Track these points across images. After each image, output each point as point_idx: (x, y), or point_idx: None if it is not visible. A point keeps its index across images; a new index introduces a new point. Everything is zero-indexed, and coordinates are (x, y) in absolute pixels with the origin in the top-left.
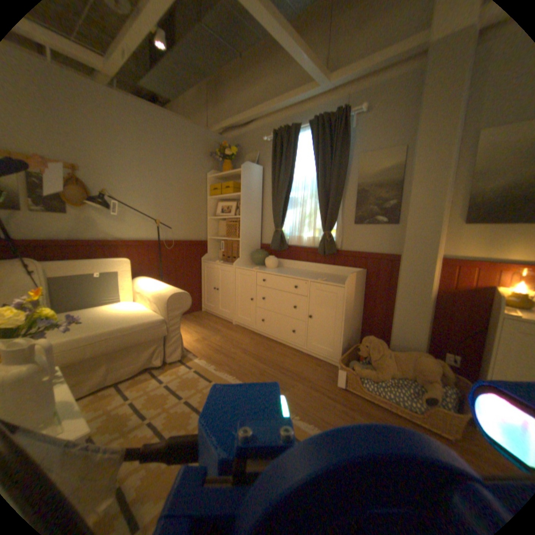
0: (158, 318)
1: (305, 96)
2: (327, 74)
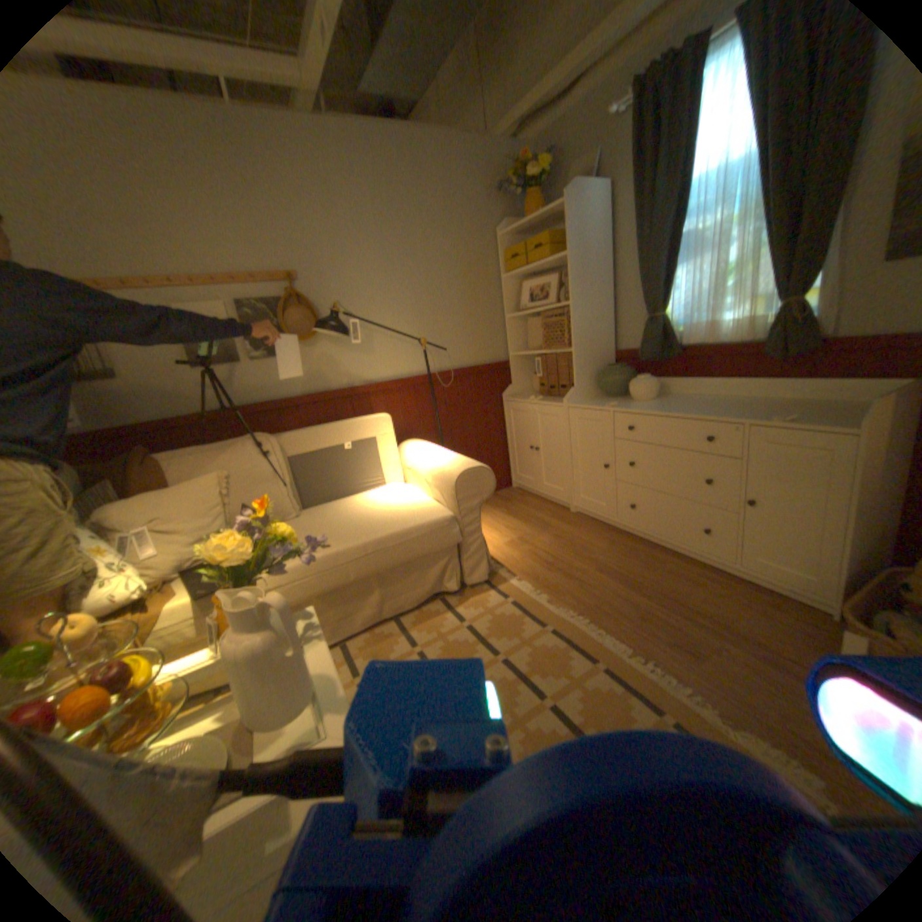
0: (444, 513)
1: None
2: None
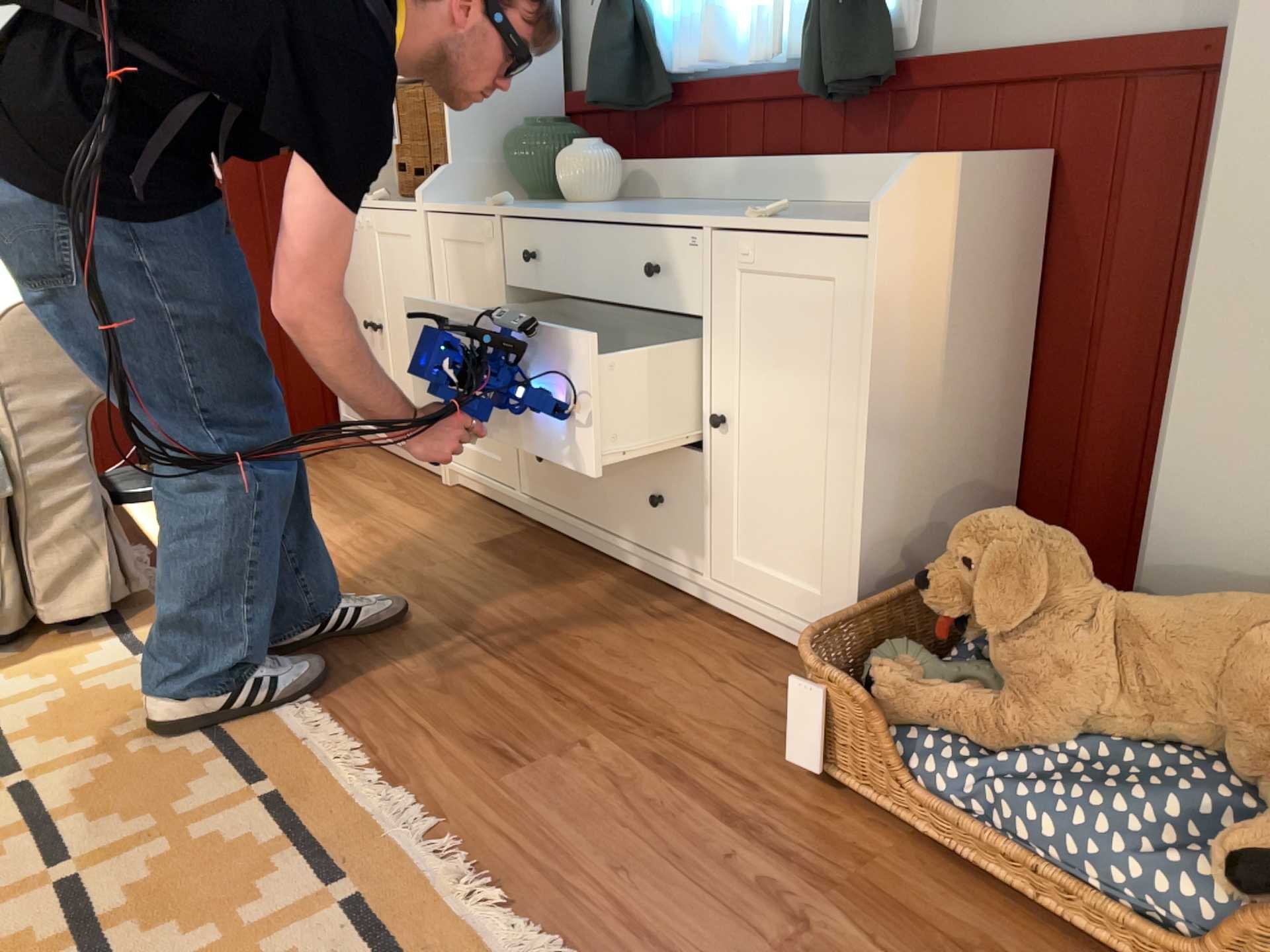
0: None
1: None
2: None
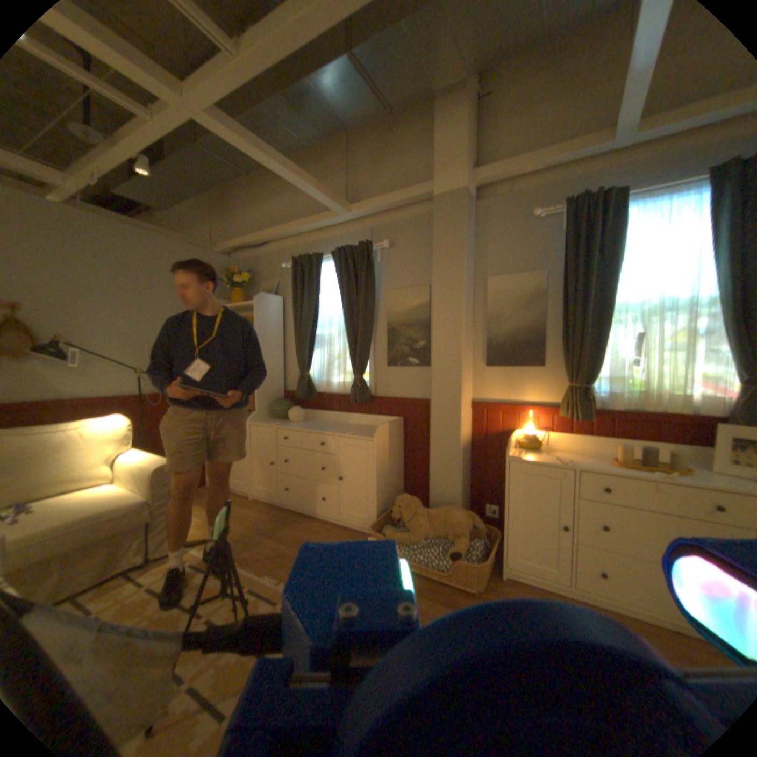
0: (137, 500)
1: (327, 224)
2: (347, 207)
